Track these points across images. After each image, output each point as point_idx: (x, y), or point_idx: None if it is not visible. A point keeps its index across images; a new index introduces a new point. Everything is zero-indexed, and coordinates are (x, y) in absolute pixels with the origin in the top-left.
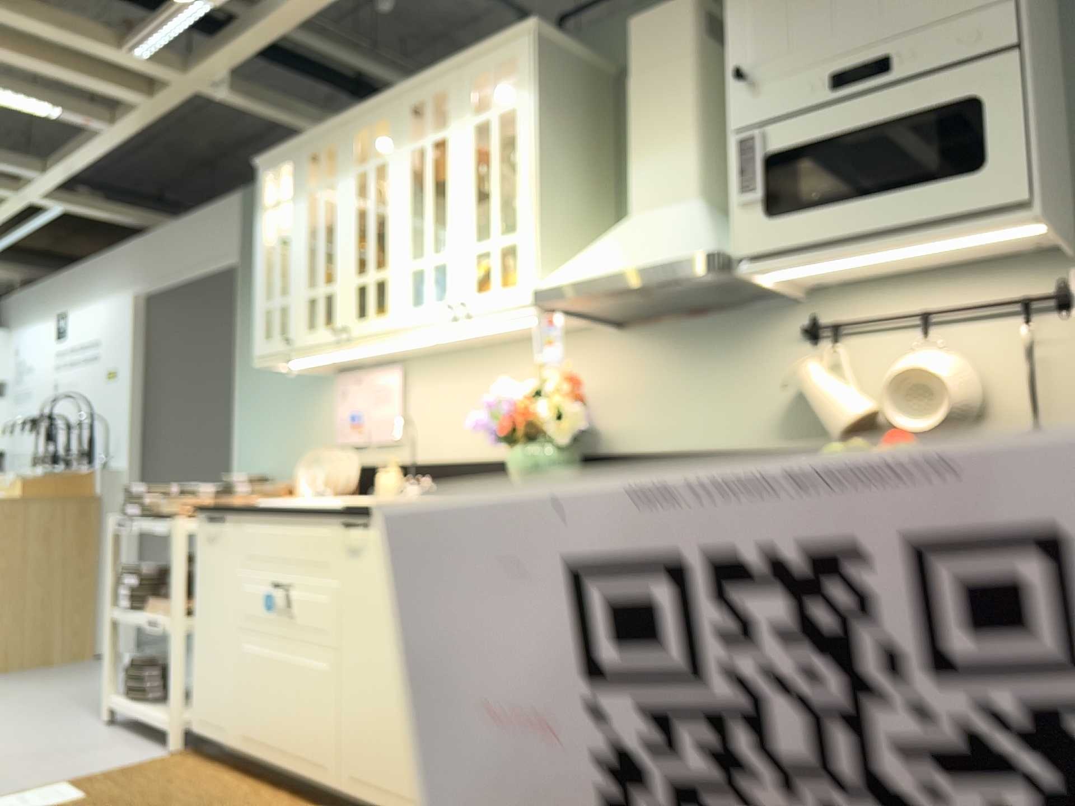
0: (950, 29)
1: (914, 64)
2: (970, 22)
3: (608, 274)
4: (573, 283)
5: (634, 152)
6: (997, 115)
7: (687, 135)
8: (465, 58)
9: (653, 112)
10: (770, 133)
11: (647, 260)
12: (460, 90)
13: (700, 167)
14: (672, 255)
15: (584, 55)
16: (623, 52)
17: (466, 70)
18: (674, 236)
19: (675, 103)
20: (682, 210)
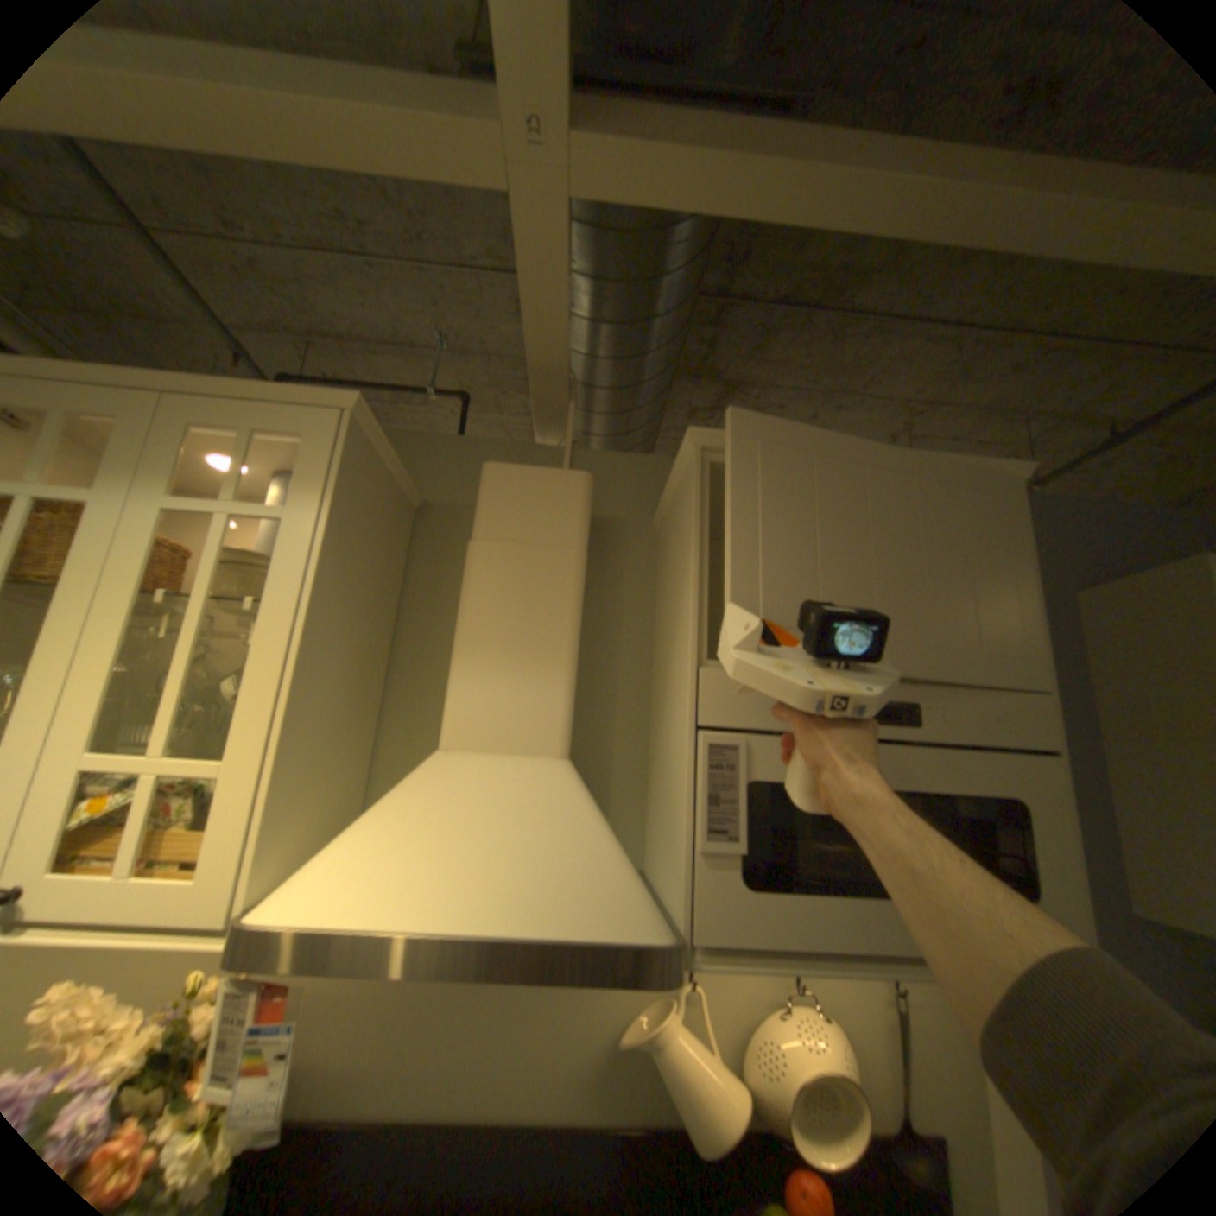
0: (988, 701)
1: (950, 729)
2: (1009, 703)
3: (443, 938)
4: (355, 942)
5: (466, 649)
6: (1048, 836)
7: (559, 656)
8: (180, 383)
9: (509, 602)
10: (757, 749)
11: (530, 918)
12: (146, 422)
13: (571, 708)
14: (583, 921)
15: (398, 470)
16: (435, 482)
17: (177, 403)
18: (561, 853)
19: (545, 605)
20: (547, 778)
